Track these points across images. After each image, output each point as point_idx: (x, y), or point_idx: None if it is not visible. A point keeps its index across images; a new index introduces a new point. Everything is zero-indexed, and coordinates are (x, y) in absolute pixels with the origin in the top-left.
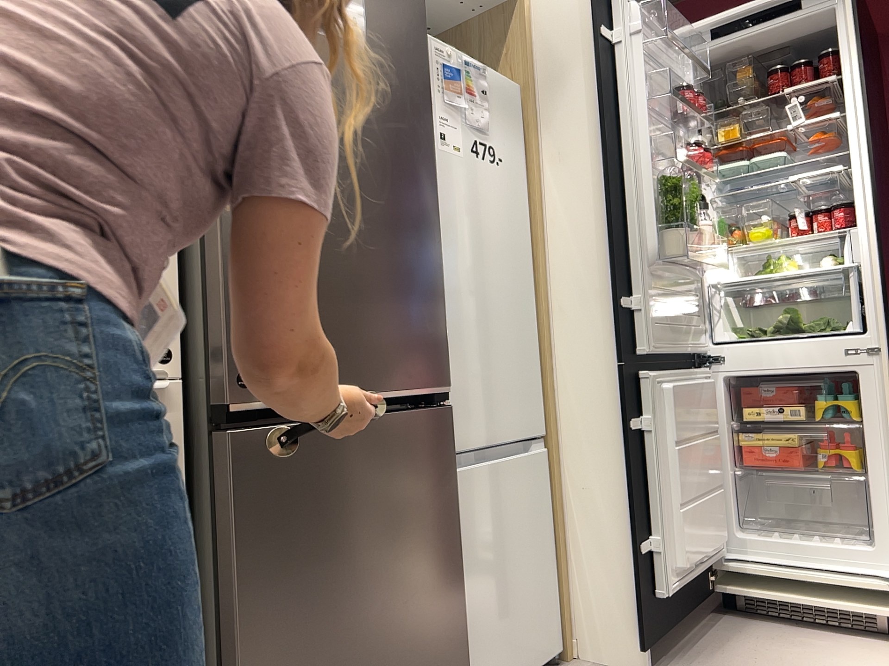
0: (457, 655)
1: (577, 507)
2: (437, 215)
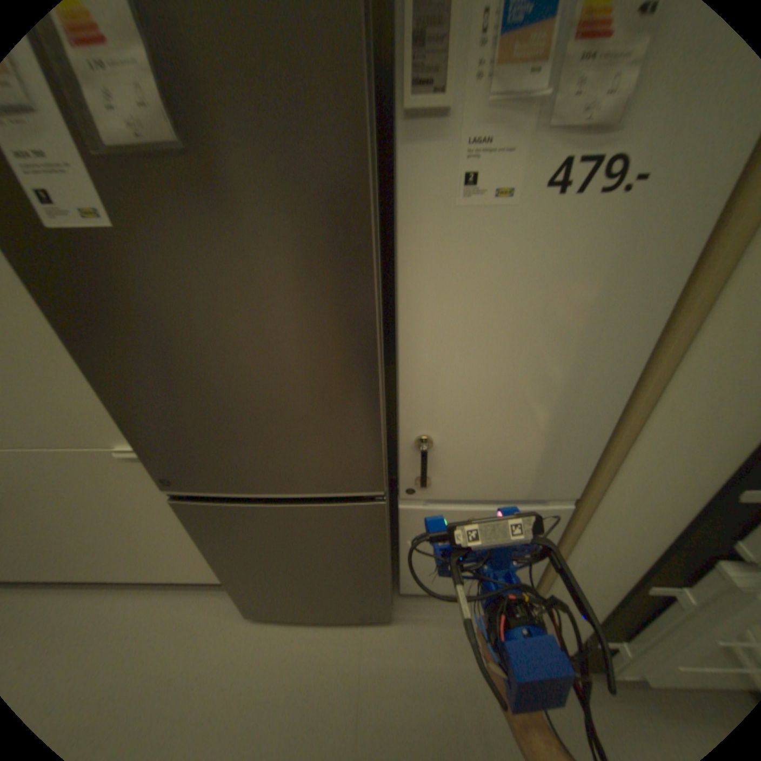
0: (381, 593)
1: (582, 554)
2: (370, 350)
